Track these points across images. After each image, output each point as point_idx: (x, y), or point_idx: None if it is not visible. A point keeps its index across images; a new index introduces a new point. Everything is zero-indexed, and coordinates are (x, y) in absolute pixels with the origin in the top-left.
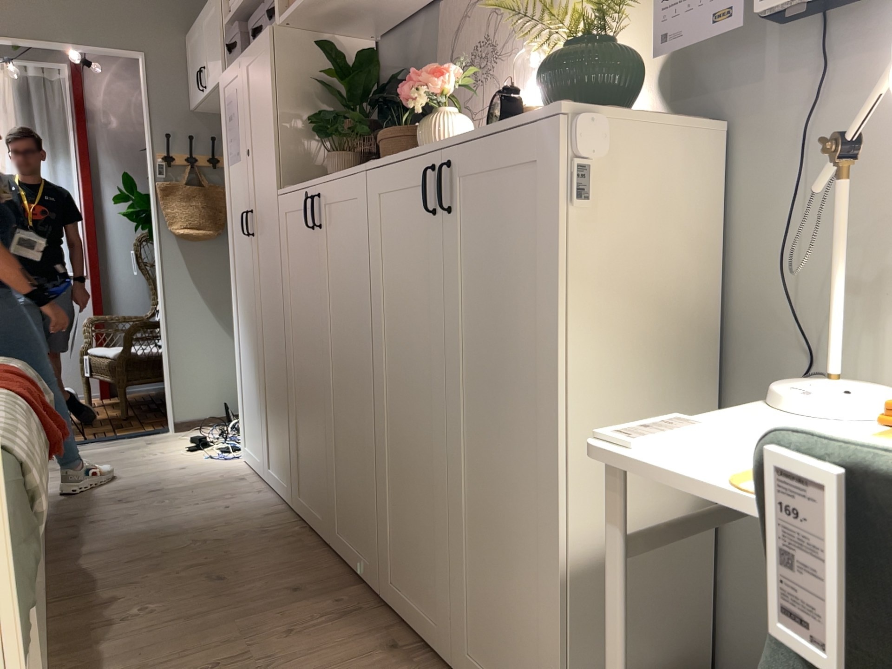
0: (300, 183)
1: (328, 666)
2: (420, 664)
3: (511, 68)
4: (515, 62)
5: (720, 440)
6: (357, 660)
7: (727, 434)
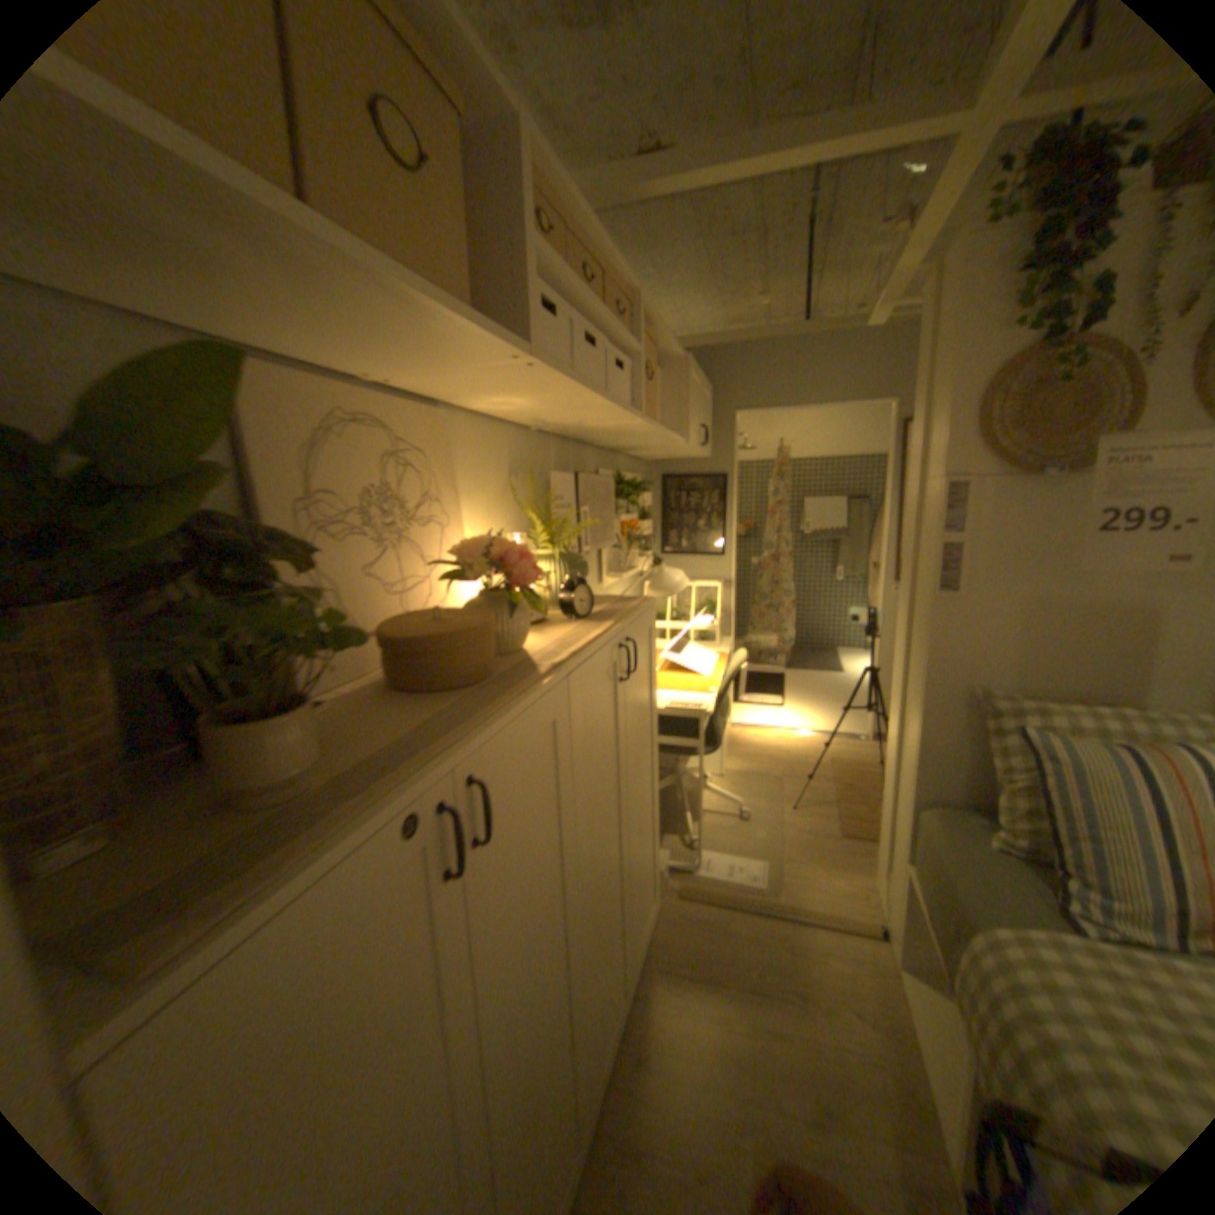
0: (353, 817)
1: (692, 1092)
2: (633, 1031)
3: (440, 536)
4: (455, 533)
5: (673, 699)
6: (667, 1078)
7: (661, 701)
